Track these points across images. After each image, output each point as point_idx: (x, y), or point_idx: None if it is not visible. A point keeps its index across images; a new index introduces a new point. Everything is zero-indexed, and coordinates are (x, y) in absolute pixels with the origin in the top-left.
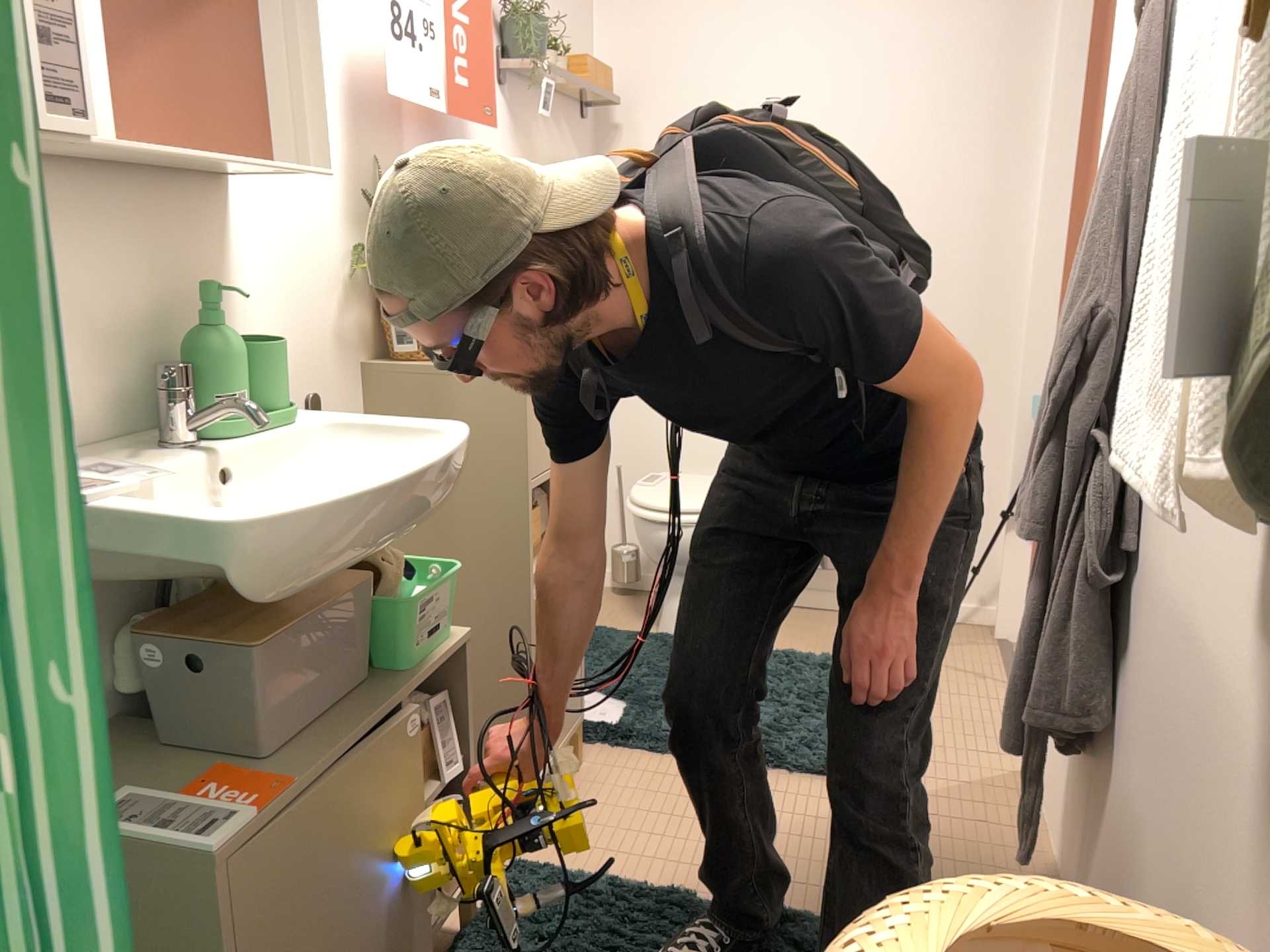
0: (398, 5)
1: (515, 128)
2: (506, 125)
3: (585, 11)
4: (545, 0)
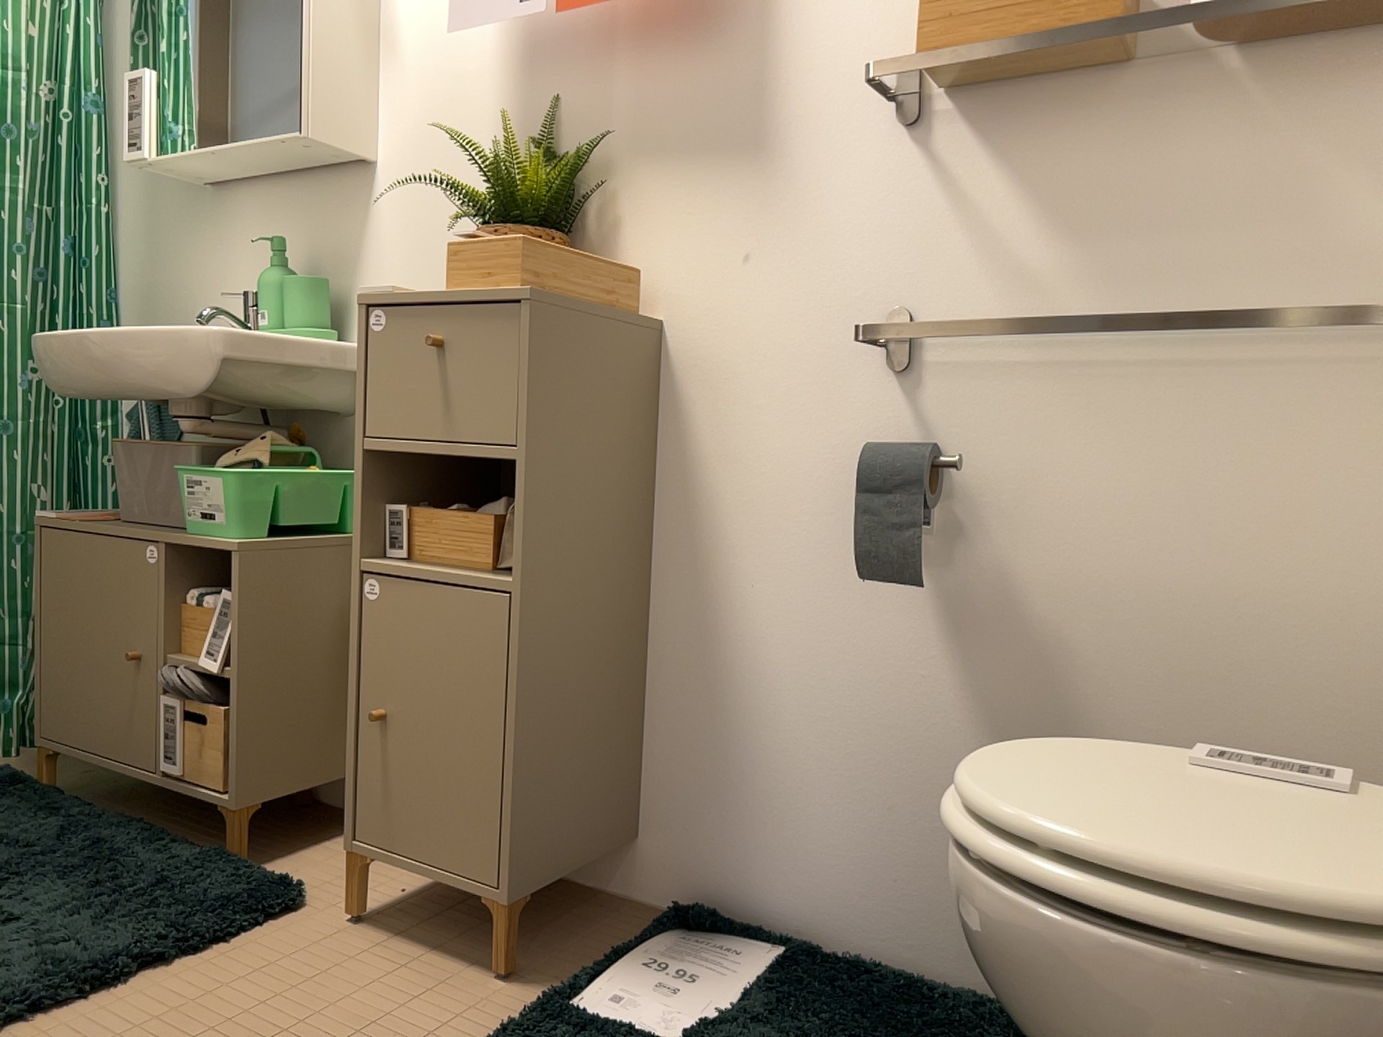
0: None
1: None
2: None
3: None
4: None
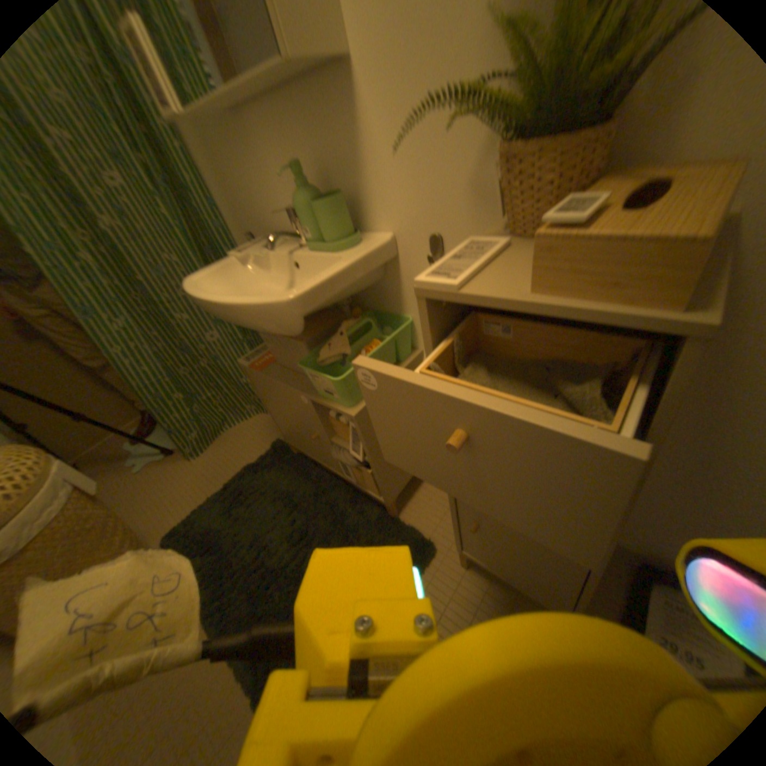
0: None
1: None
2: None
3: None
4: None
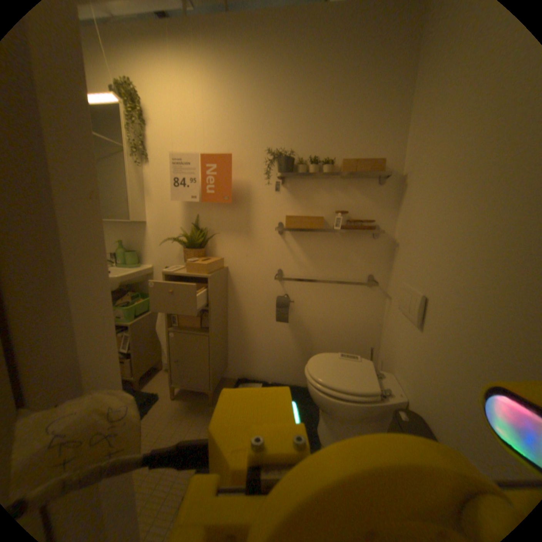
0: (176, 176)
1: (293, 195)
2: (284, 195)
3: (396, 126)
4: (335, 136)
